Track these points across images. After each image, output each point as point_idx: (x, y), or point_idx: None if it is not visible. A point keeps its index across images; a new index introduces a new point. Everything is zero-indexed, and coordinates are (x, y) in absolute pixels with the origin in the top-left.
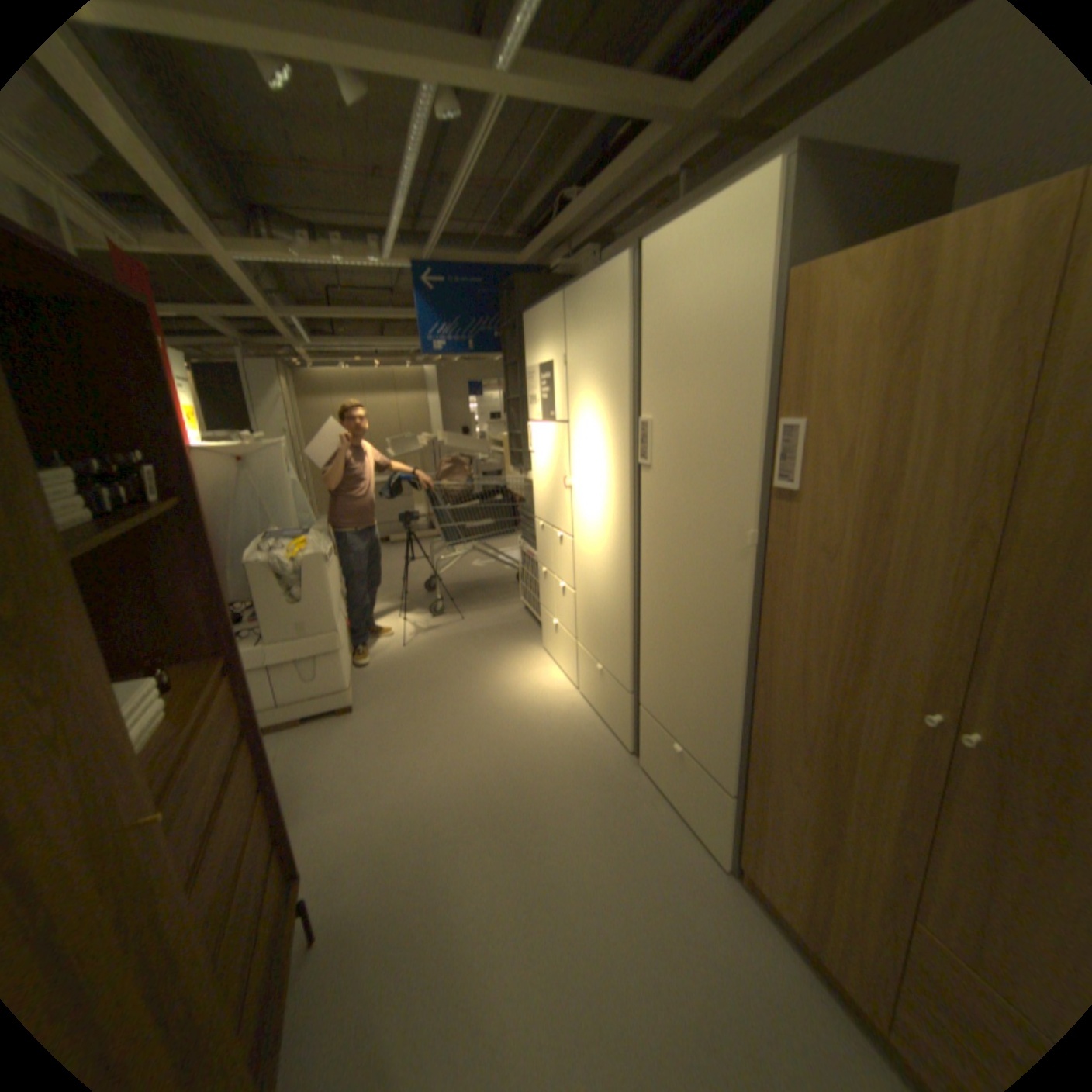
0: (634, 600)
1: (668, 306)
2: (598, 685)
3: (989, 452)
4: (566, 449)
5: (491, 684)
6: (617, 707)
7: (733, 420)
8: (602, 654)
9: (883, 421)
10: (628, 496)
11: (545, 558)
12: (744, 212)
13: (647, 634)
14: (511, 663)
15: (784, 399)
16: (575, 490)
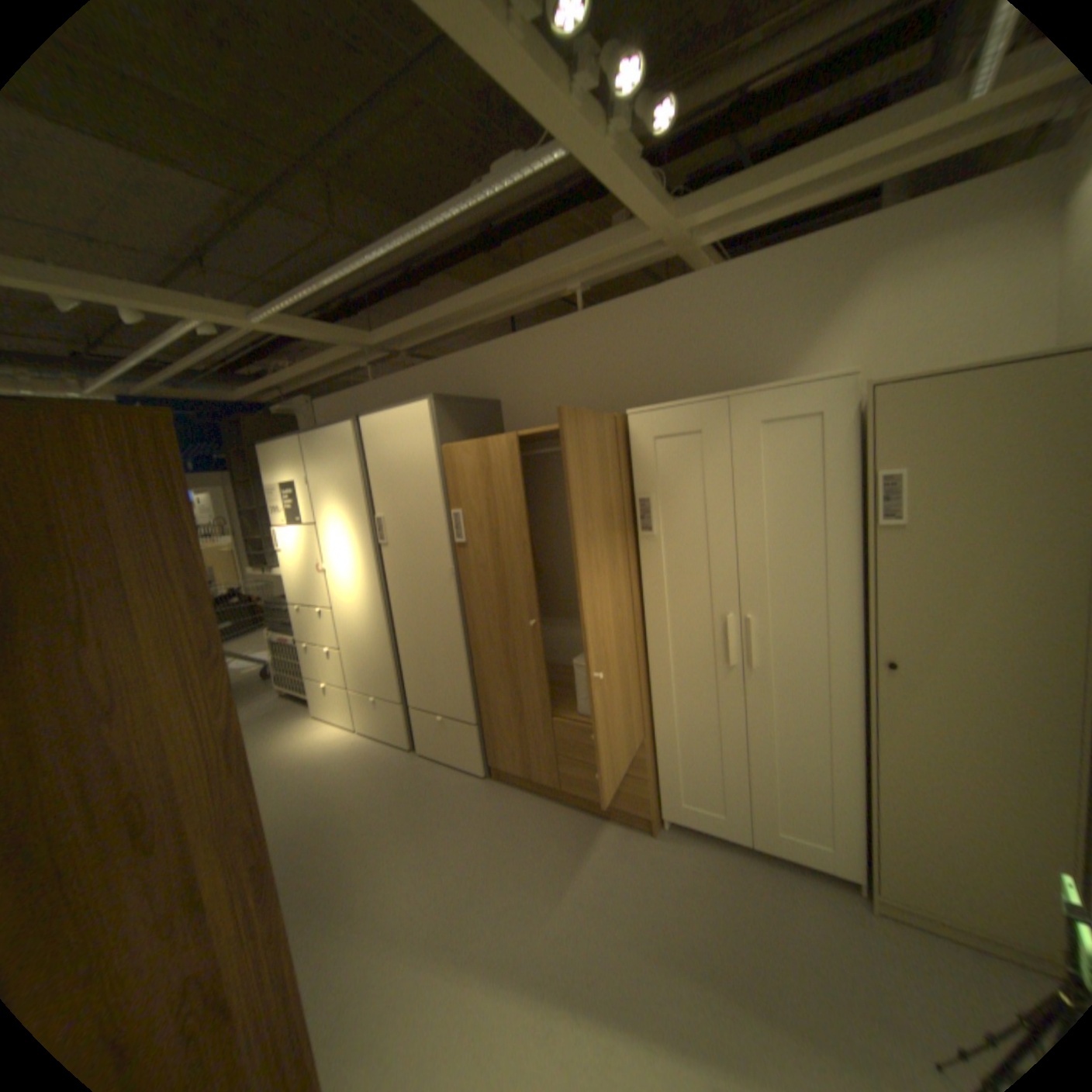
0: (390, 637)
1: (383, 456)
2: (372, 716)
3: (519, 518)
4: (315, 545)
5: (269, 760)
6: (391, 724)
7: (430, 514)
8: (372, 690)
9: (488, 510)
10: (374, 567)
11: (304, 637)
12: (415, 420)
13: (404, 655)
14: (283, 739)
15: (451, 503)
16: (328, 574)
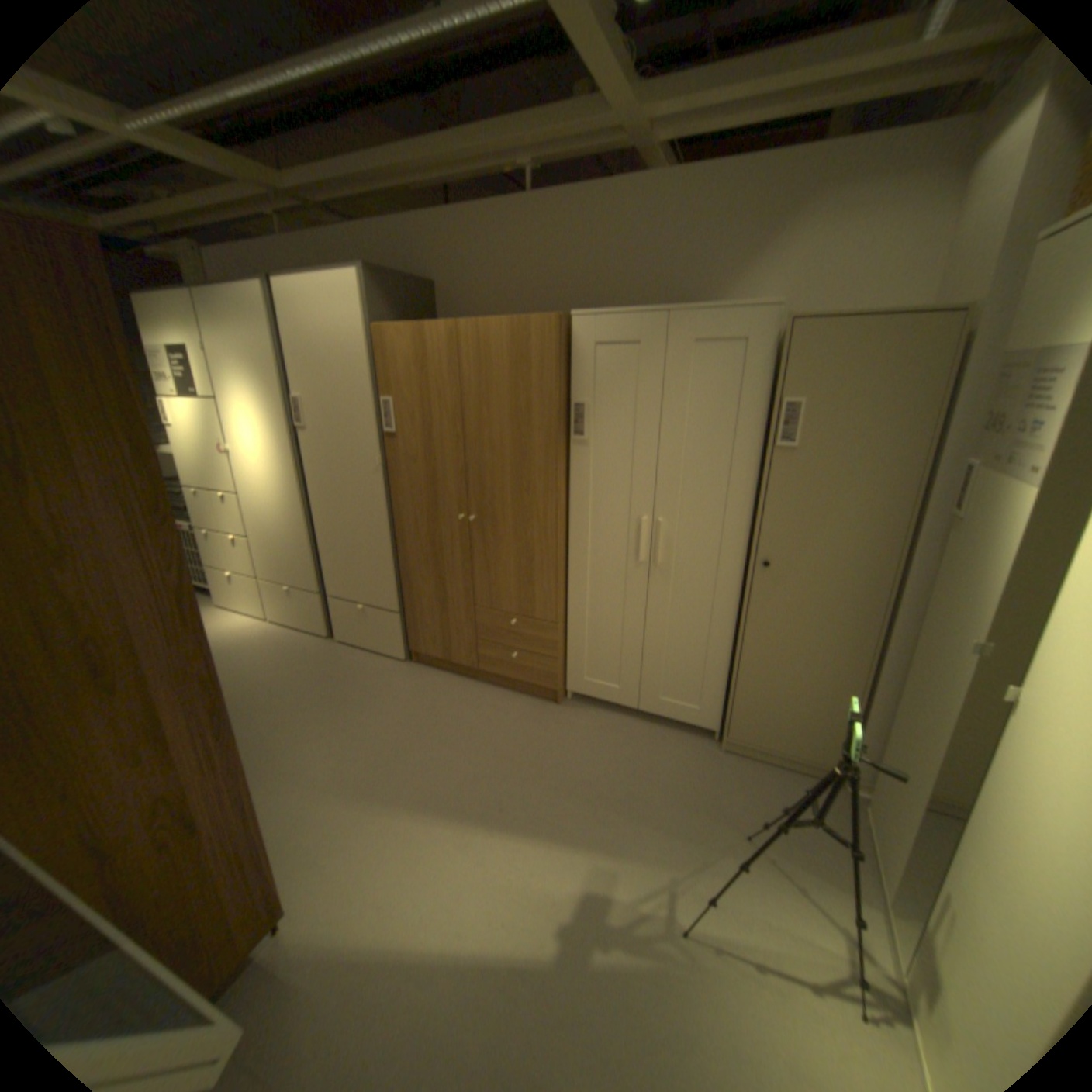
0: (308, 525)
1: (300, 327)
2: (286, 605)
3: (454, 411)
4: (216, 422)
5: None
6: (307, 612)
7: (356, 399)
8: (286, 578)
9: (421, 400)
10: (289, 452)
11: (203, 522)
12: (341, 289)
13: (323, 544)
14: None
15: (380, 388)
16: (232, 455)
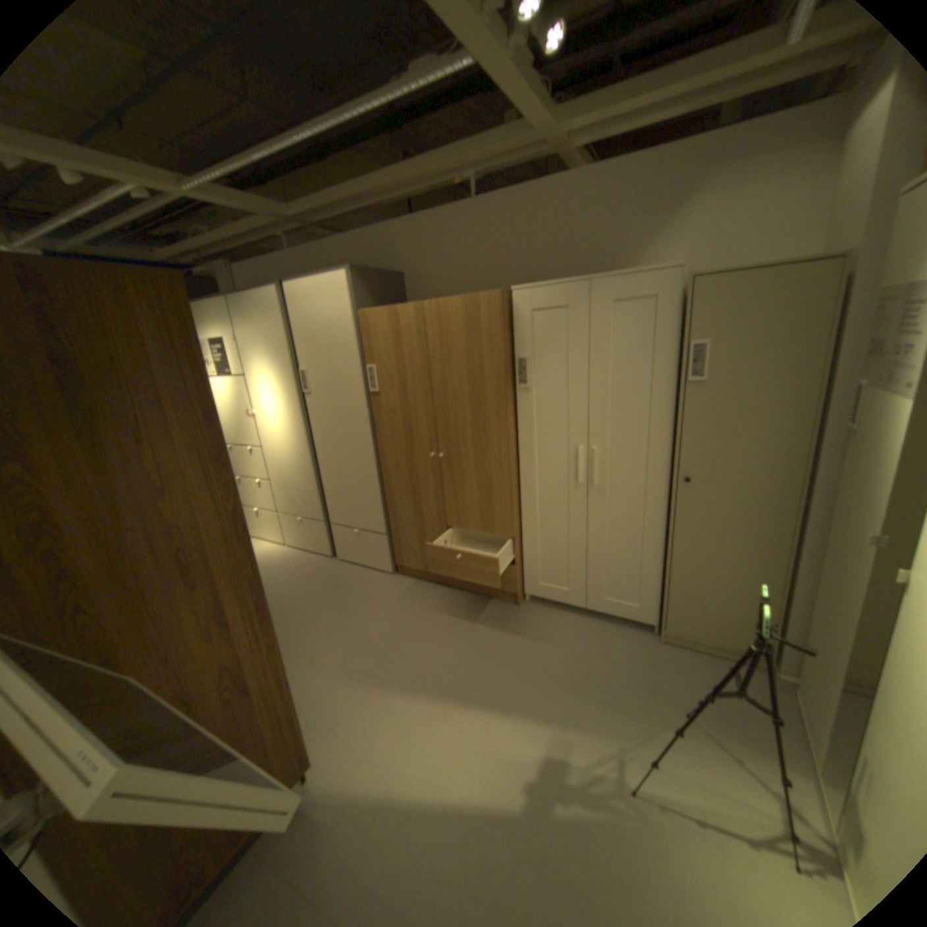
0: (315, 468)
1: (305, 317)
2: (300, 531)
3: (423, 372)
4: (245, 393)
5: None
6: (316, 536)
7: (348, 368)
8: (300, 510)
9: (398, 365)
10: (299, 412)
11: (237, 470)
12: (335, 286)
13: (326, 482)
14: None
15: (366, 358)
16: (258, 417)
